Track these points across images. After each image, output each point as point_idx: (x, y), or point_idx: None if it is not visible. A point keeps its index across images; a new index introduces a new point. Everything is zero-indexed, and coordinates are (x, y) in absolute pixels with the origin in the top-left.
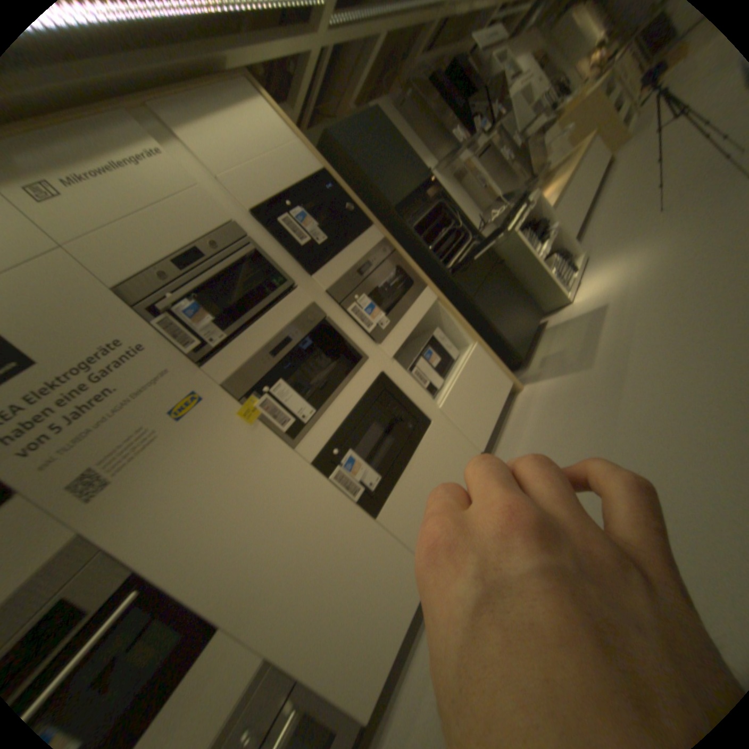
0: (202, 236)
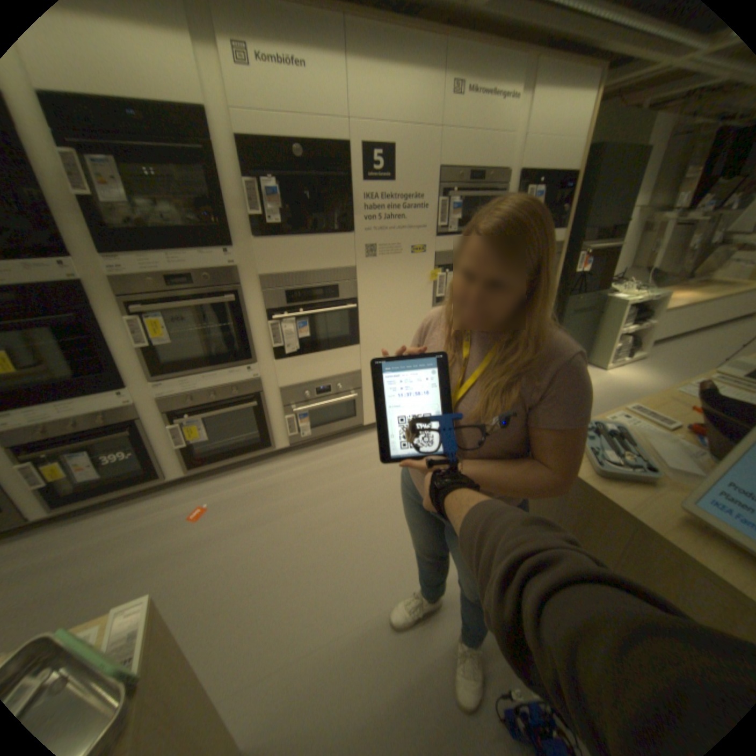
0: (492, 165)
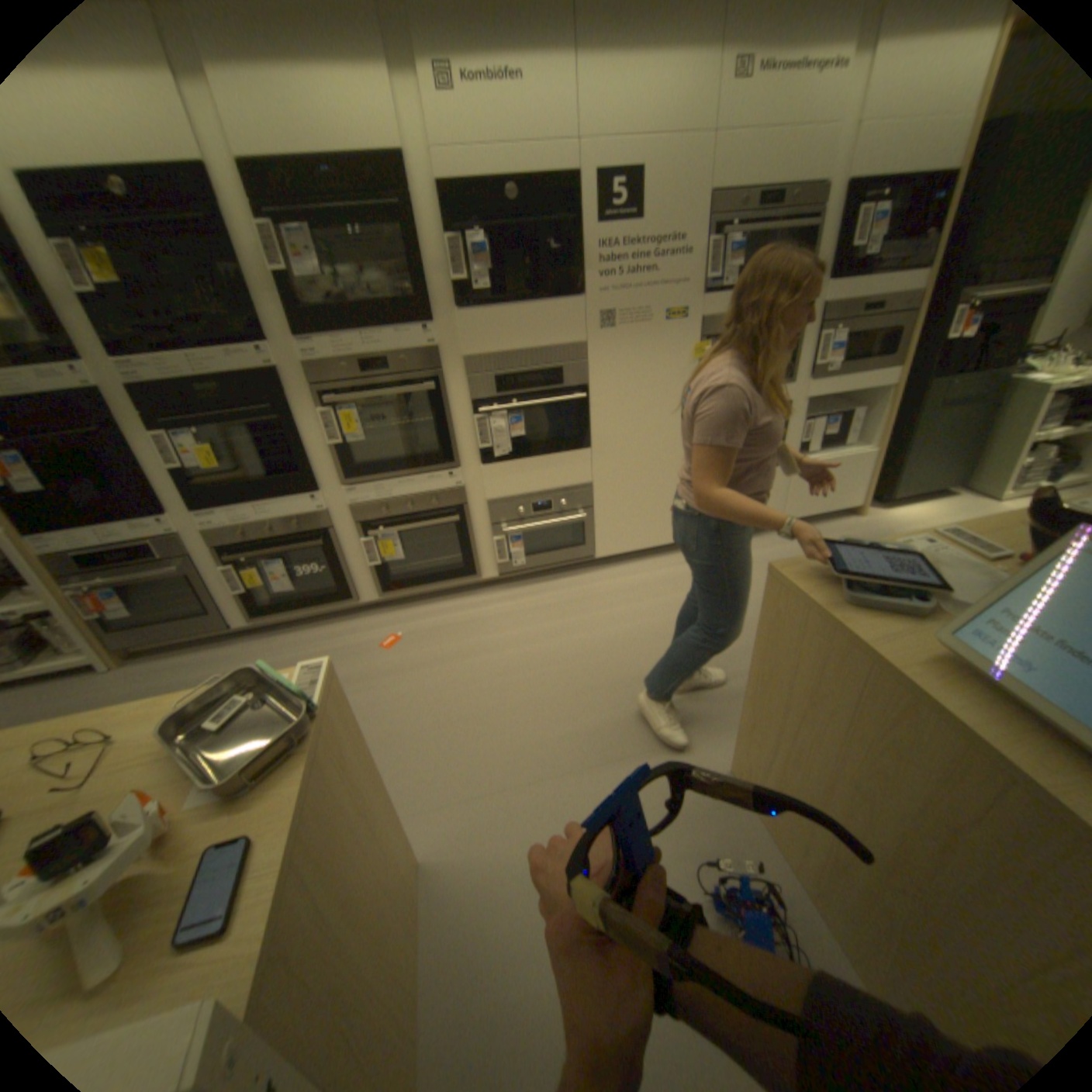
0: (797, 178)
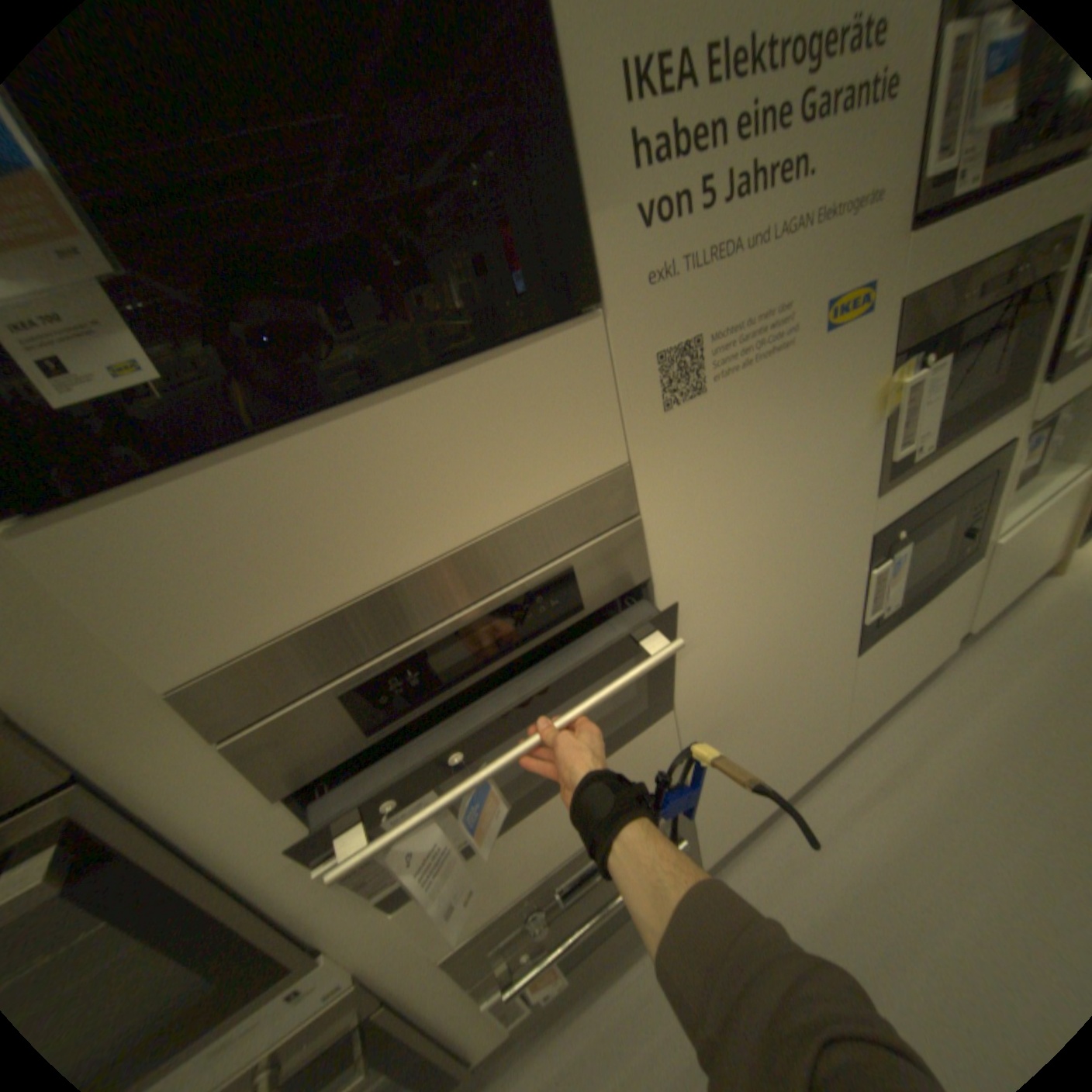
0: None
